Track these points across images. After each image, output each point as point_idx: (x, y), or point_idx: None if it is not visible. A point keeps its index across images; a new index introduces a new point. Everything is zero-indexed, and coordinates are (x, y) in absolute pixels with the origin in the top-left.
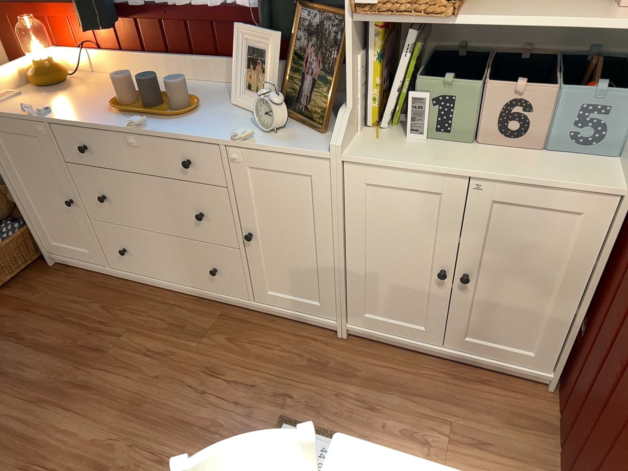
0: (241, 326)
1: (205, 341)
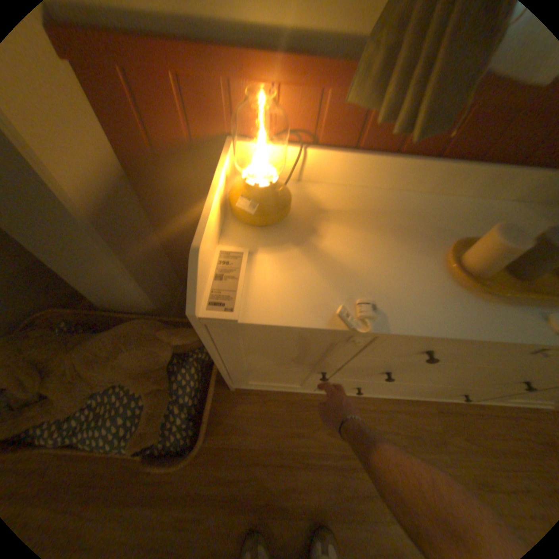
0: (463, 421)
1: (450, 449)
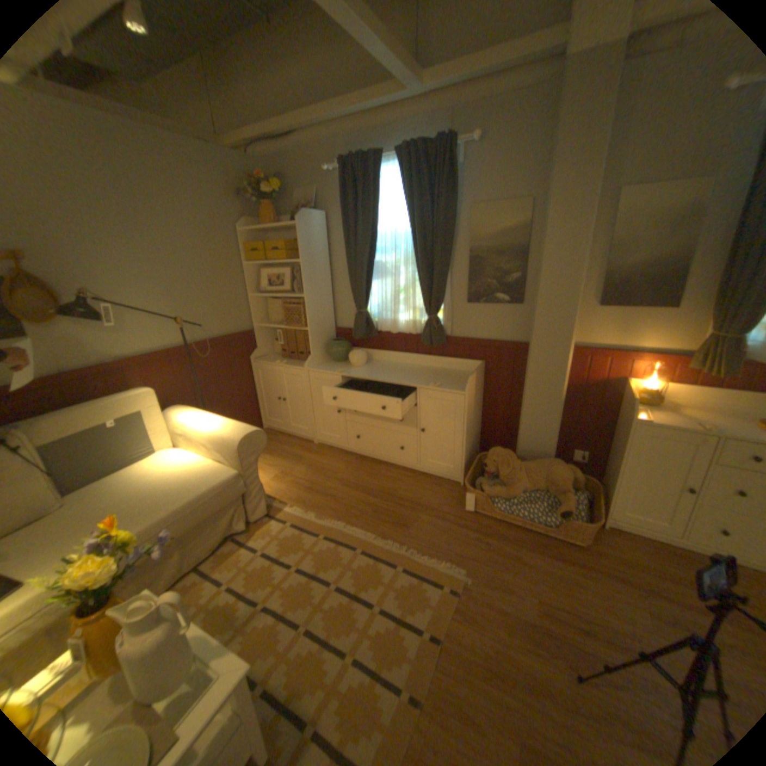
0: None
1: None
